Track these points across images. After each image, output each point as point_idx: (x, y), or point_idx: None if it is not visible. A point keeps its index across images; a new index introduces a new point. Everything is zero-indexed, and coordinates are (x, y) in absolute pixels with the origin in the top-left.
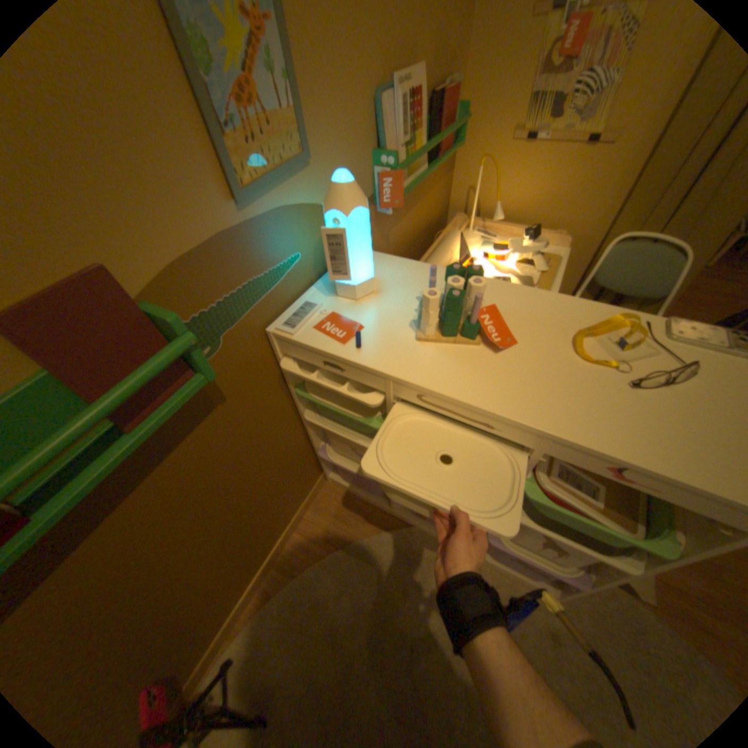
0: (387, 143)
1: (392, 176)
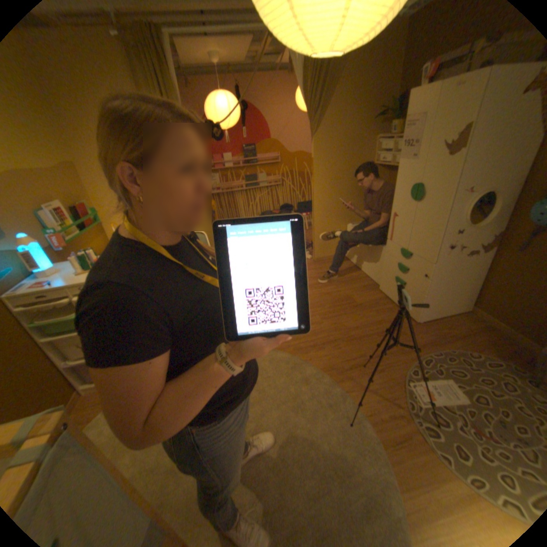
0: (47, 227)
1: (54, 236)
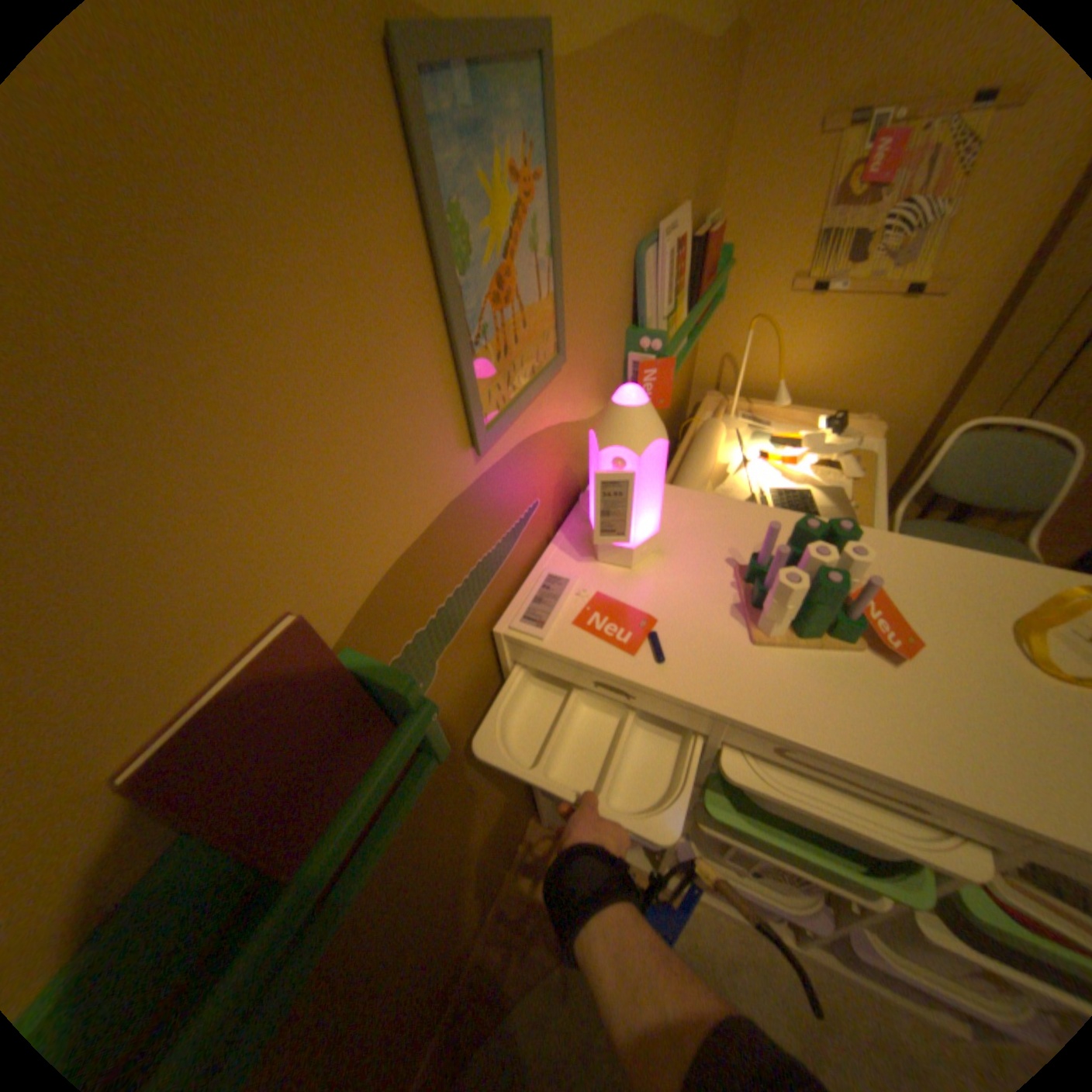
0: (647, 318)
1: (658, 365)
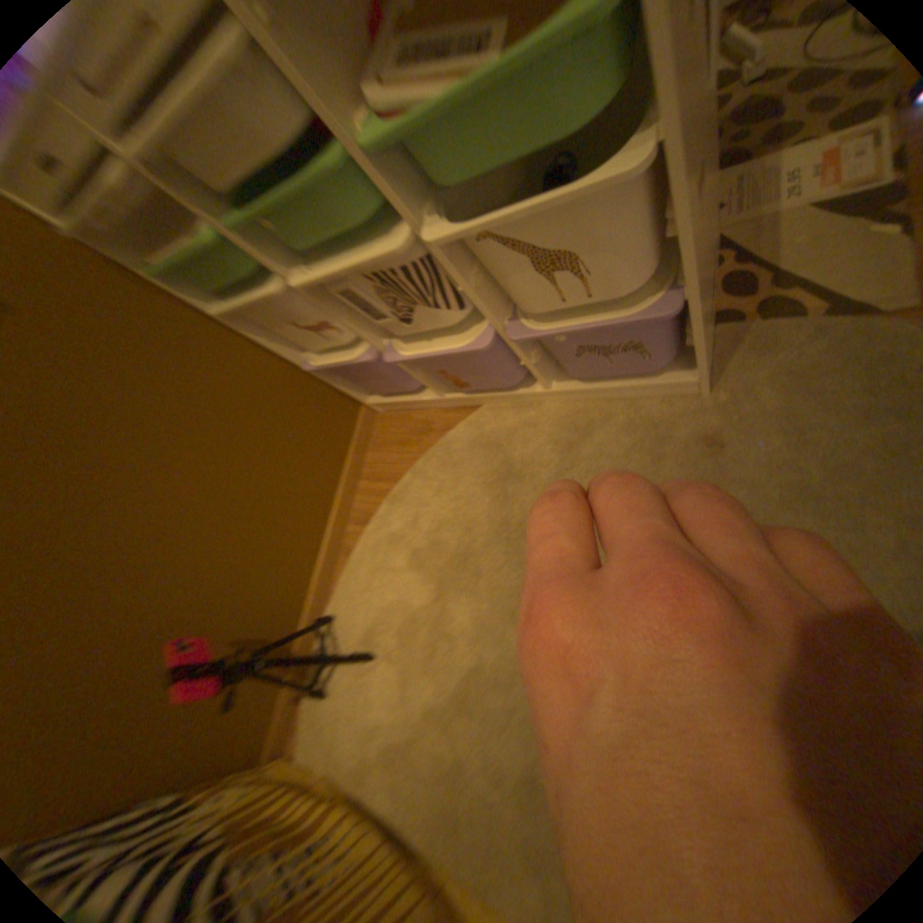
0: None
1: None
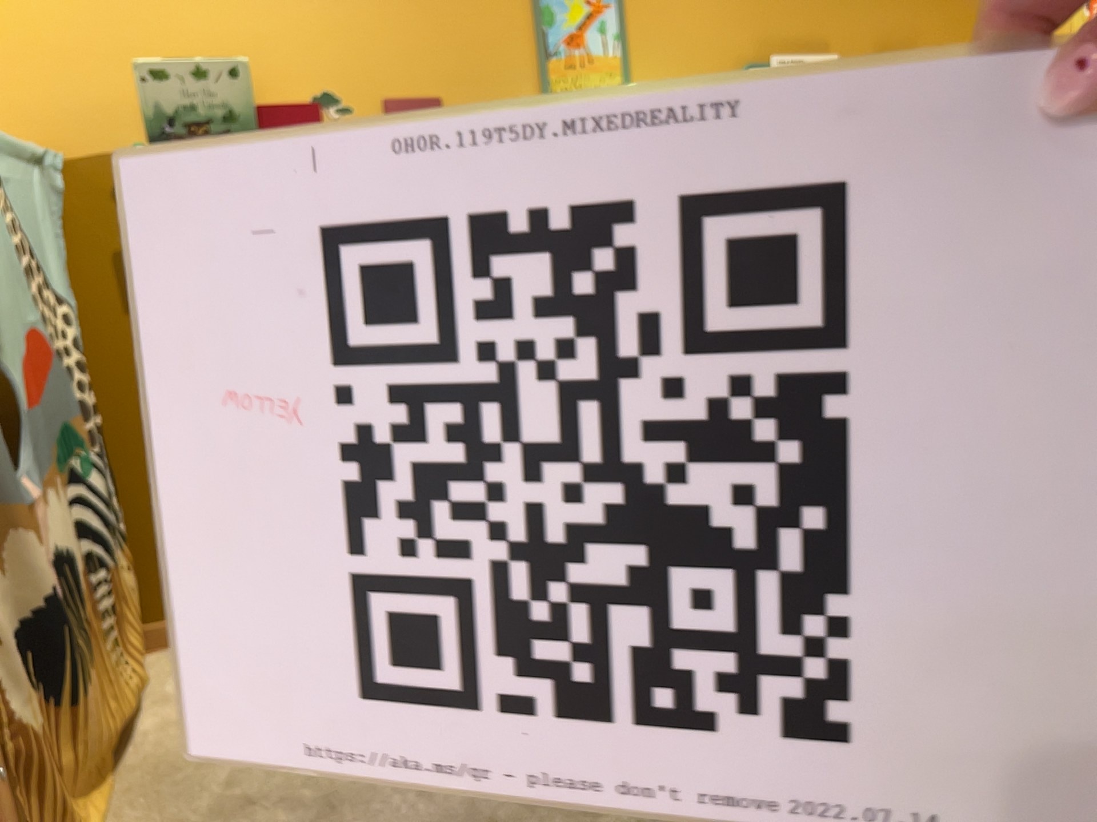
0: None
1: None
